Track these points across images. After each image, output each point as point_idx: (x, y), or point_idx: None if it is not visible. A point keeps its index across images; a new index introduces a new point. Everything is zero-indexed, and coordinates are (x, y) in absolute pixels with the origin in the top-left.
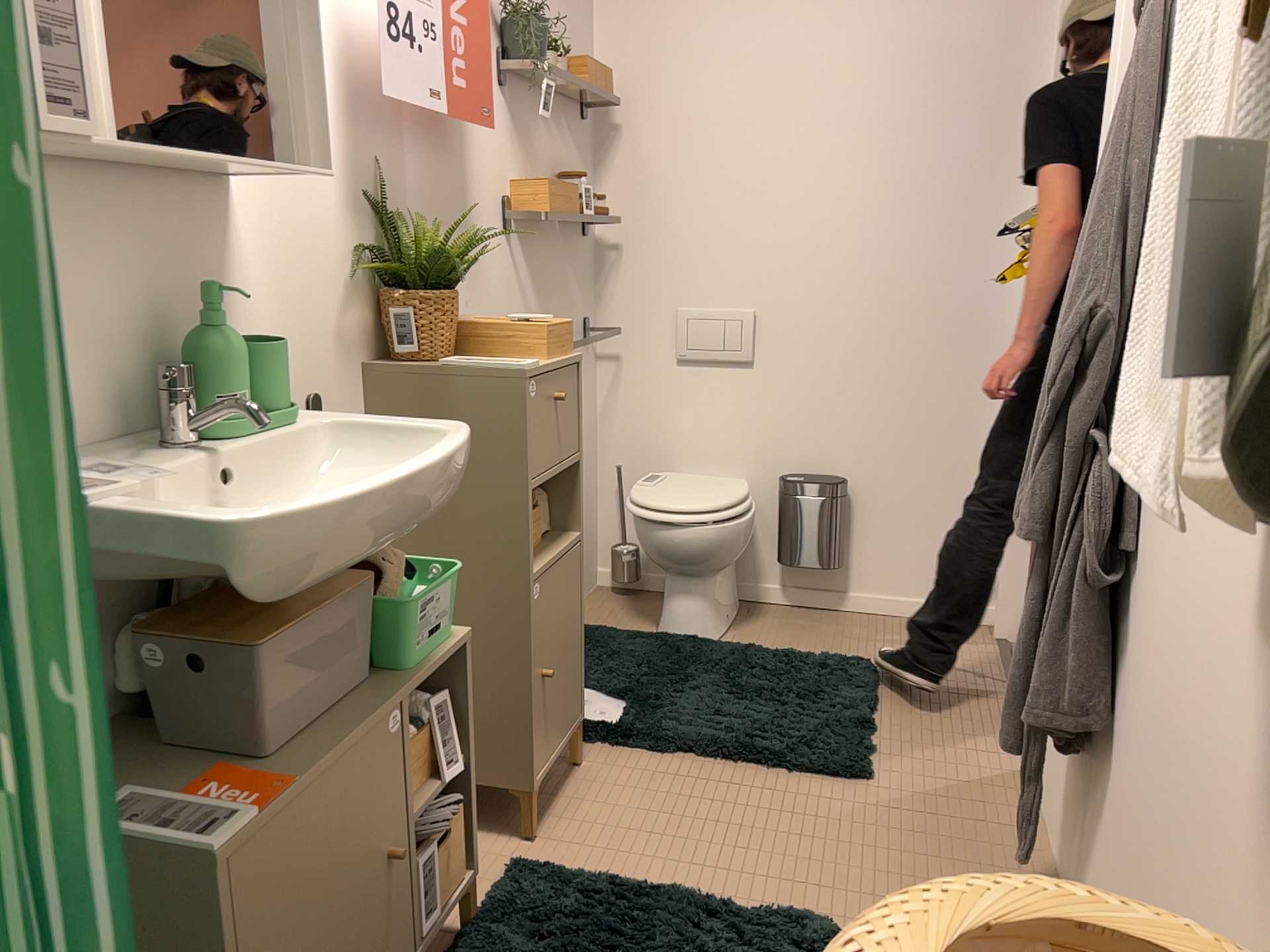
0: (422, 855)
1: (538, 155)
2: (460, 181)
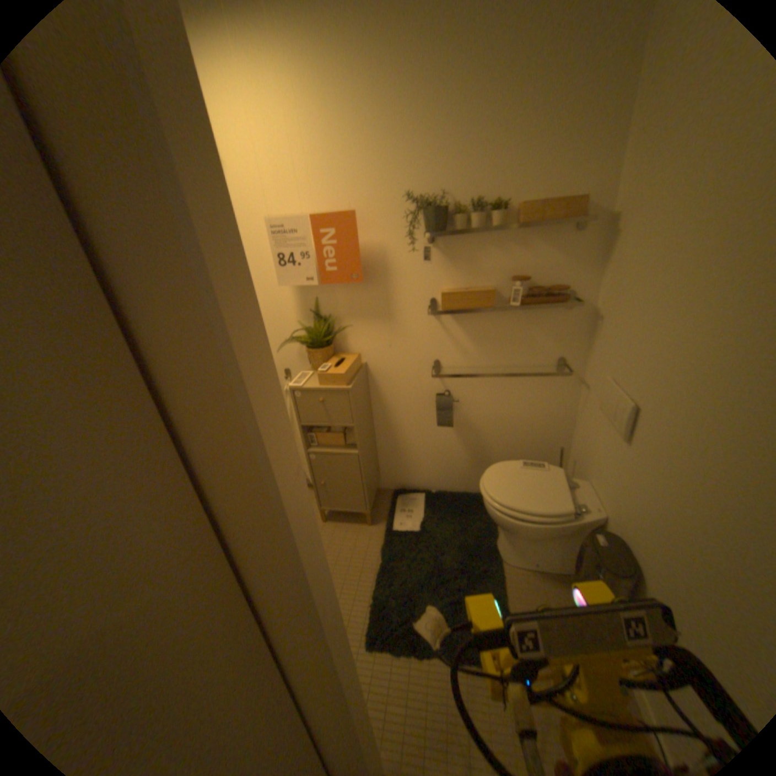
0: None
1: (482, 269)
2: (382, 296)
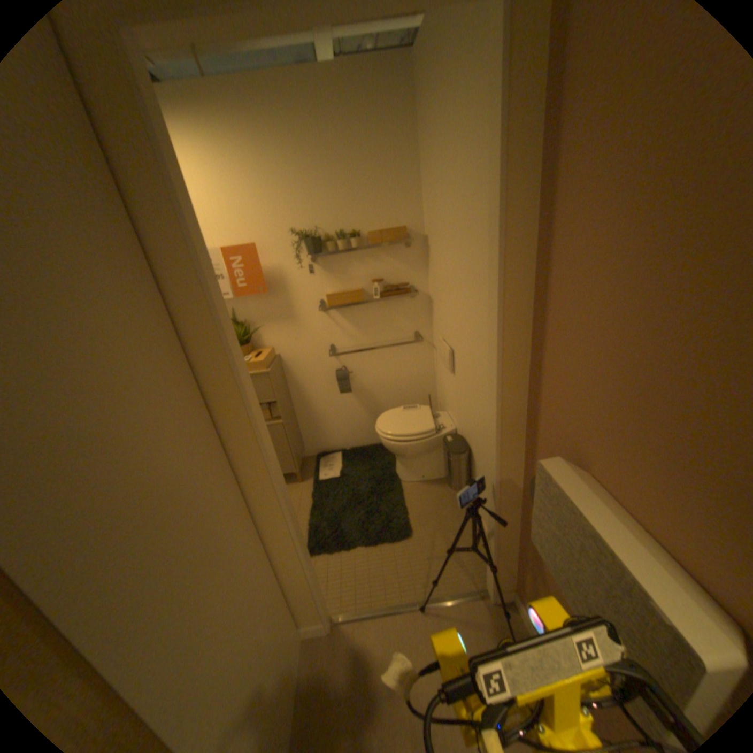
0: None
1: (352, 277)
2: (284, 303)
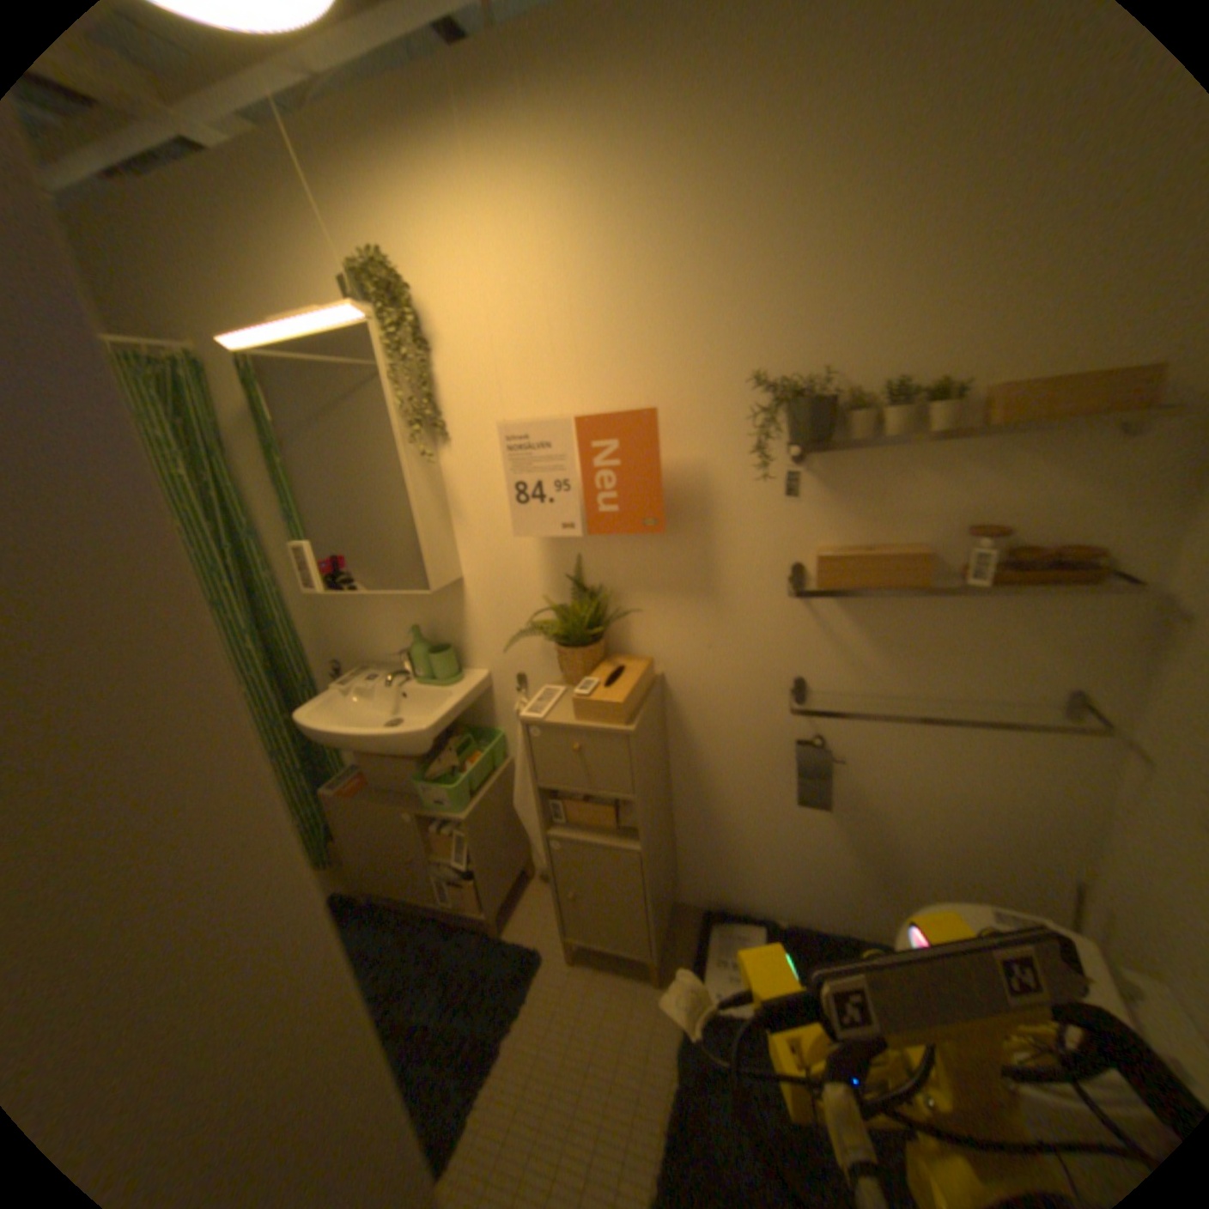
0: (430, 875)
1: (903, 510)
2: (697, 556)
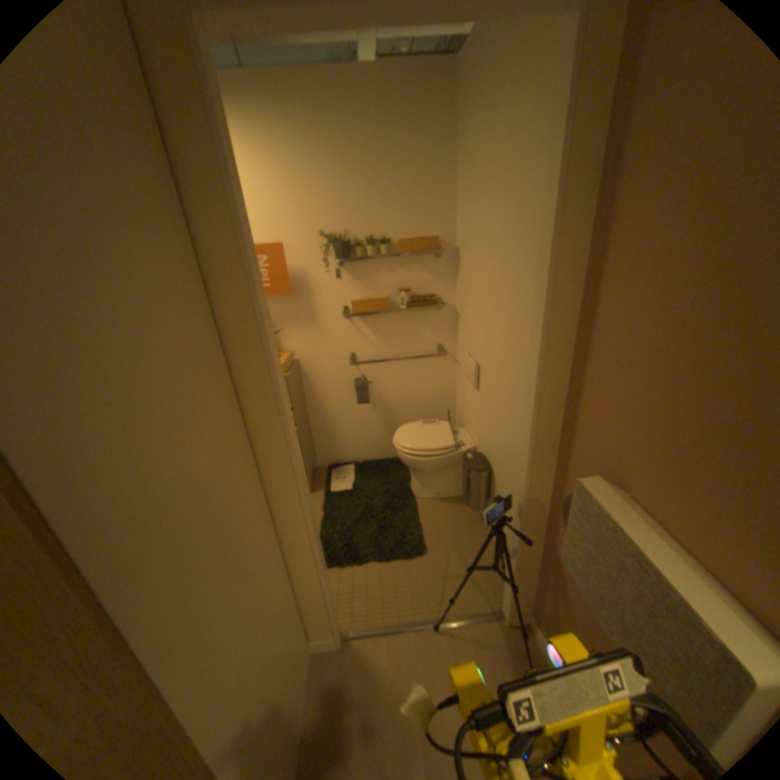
0: None
1: (378, 284)
2: (306, 306)
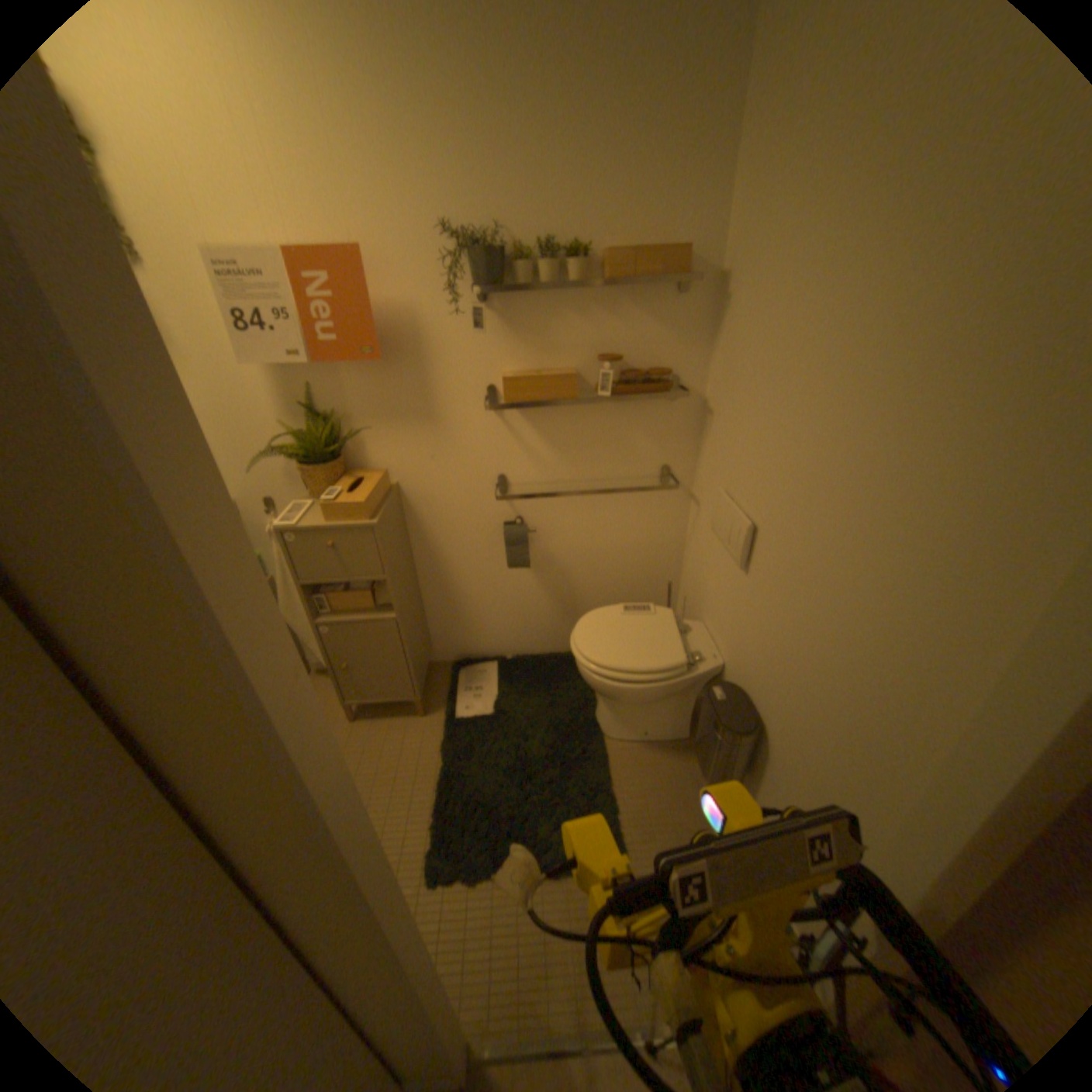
0: None
1: (559, 343)
2: (415, 382)
